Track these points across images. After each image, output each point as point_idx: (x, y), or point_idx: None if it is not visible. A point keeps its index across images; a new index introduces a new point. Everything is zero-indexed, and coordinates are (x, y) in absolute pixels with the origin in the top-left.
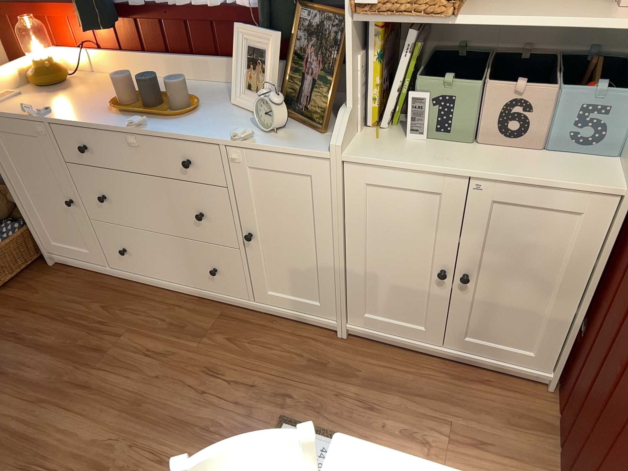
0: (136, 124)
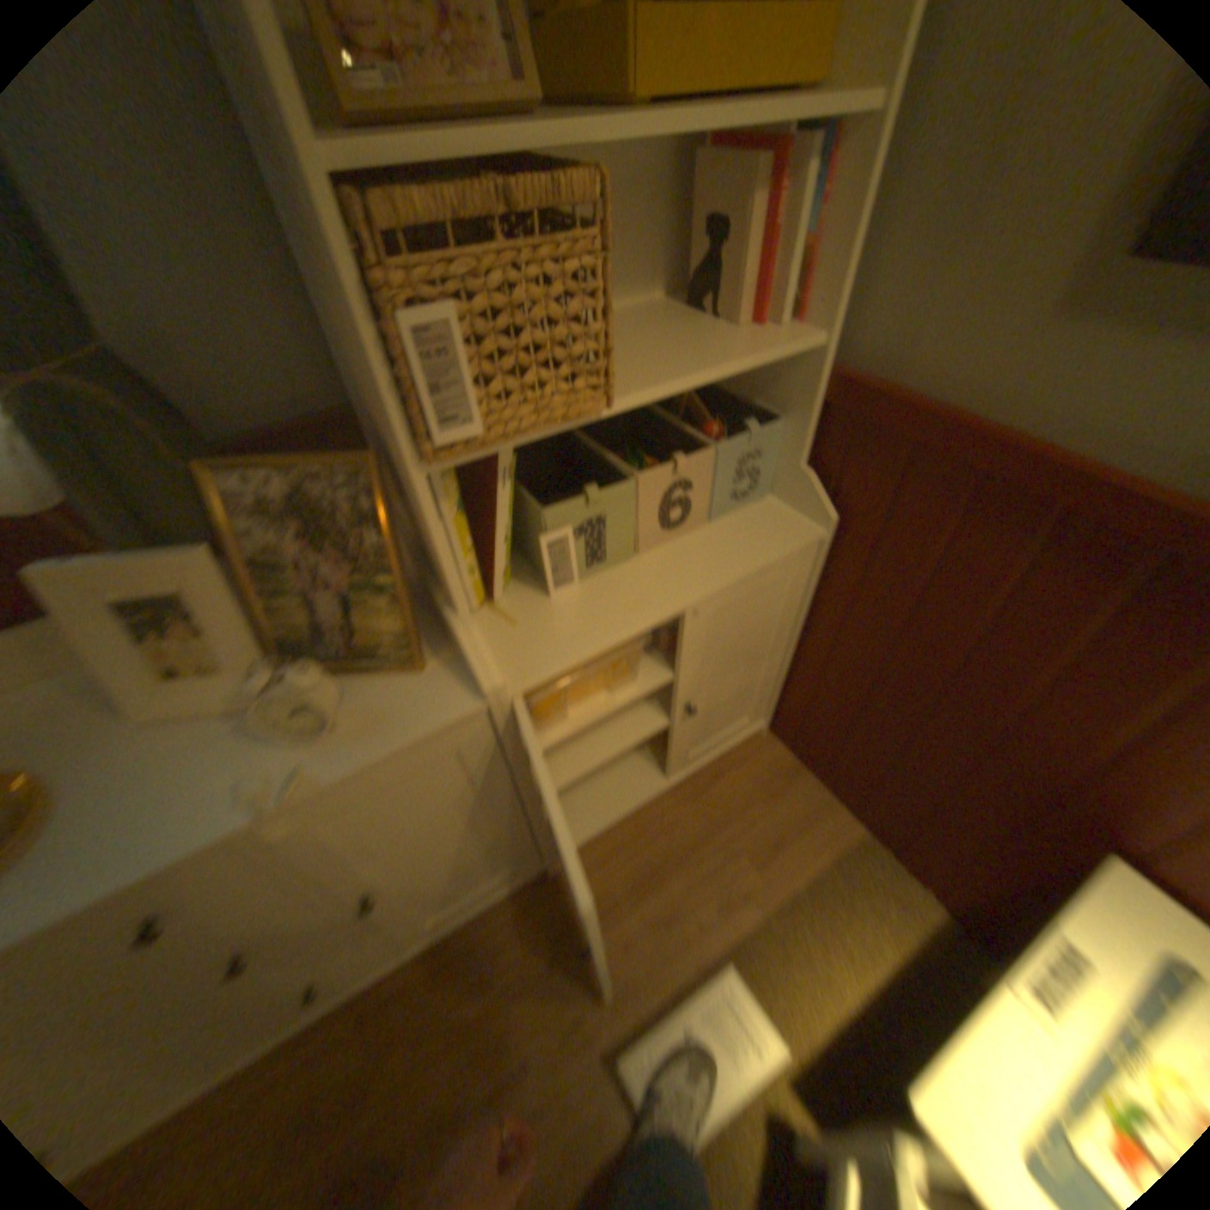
0: None
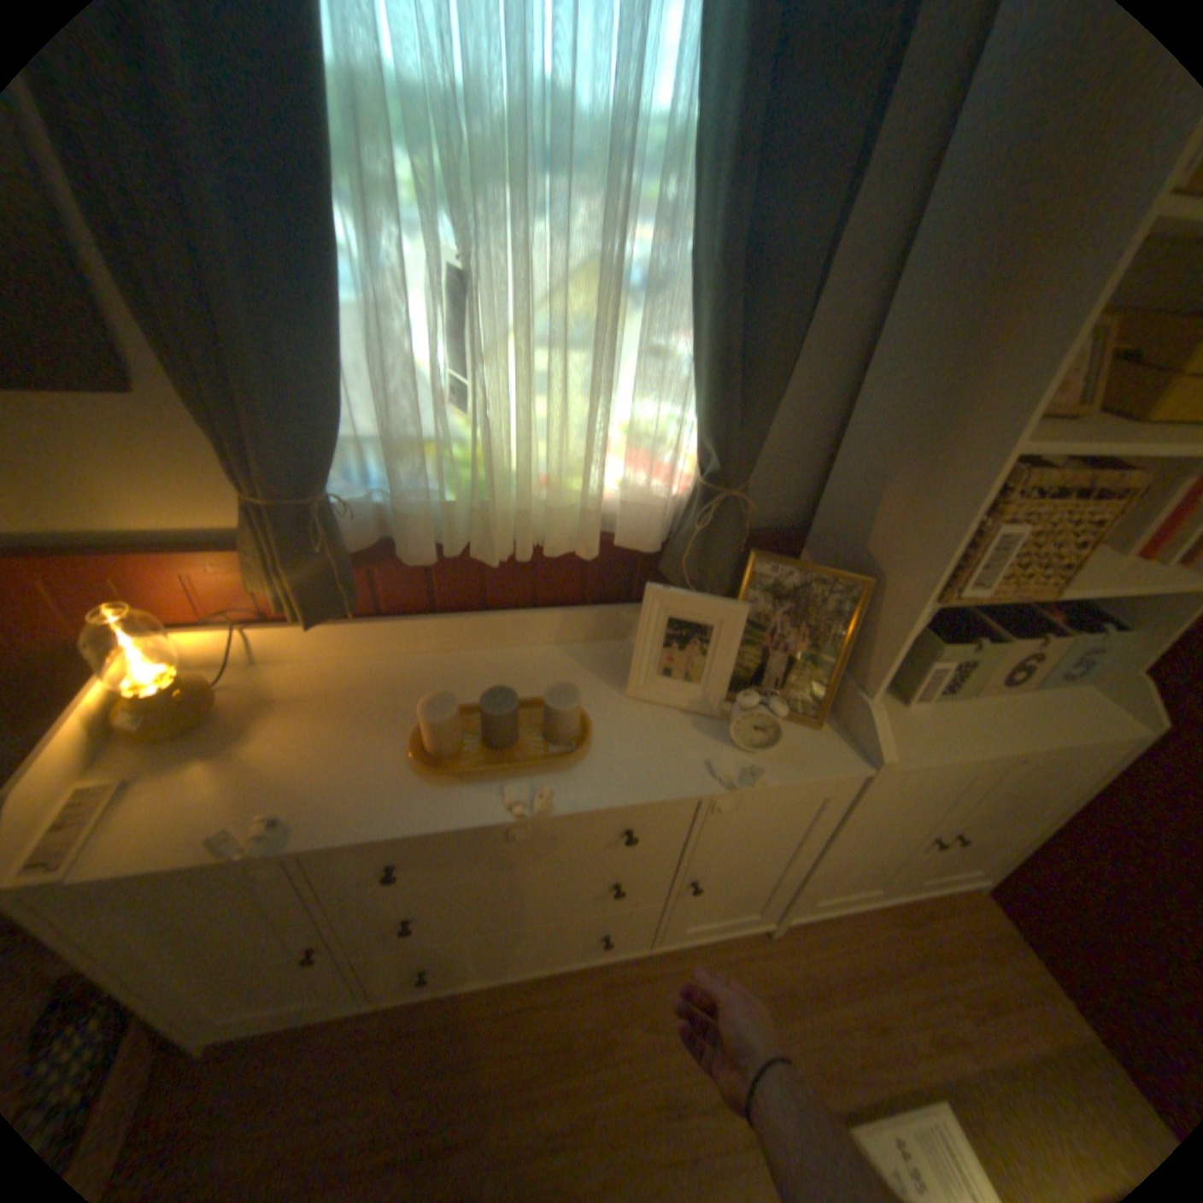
0: (542, 811)
